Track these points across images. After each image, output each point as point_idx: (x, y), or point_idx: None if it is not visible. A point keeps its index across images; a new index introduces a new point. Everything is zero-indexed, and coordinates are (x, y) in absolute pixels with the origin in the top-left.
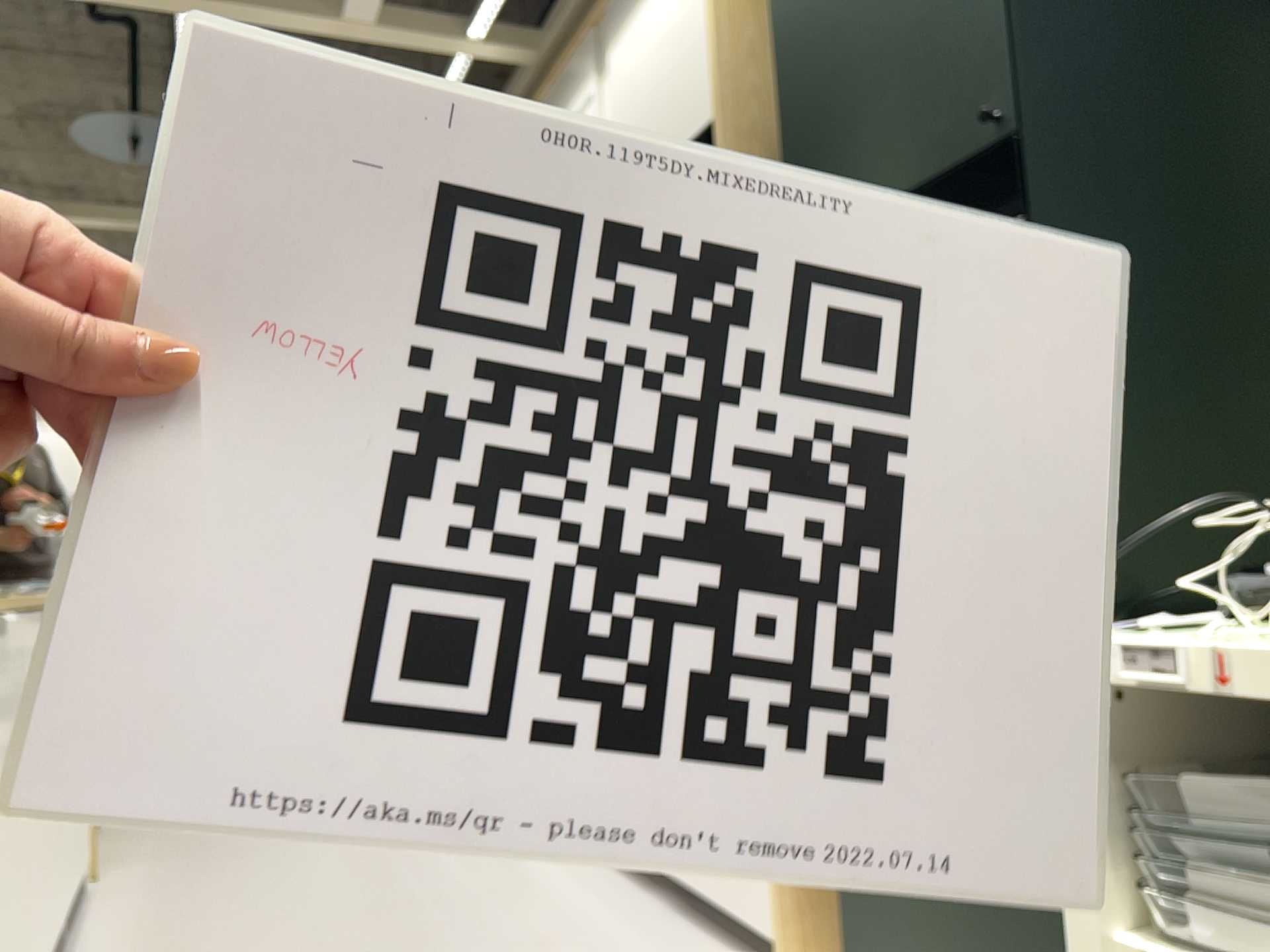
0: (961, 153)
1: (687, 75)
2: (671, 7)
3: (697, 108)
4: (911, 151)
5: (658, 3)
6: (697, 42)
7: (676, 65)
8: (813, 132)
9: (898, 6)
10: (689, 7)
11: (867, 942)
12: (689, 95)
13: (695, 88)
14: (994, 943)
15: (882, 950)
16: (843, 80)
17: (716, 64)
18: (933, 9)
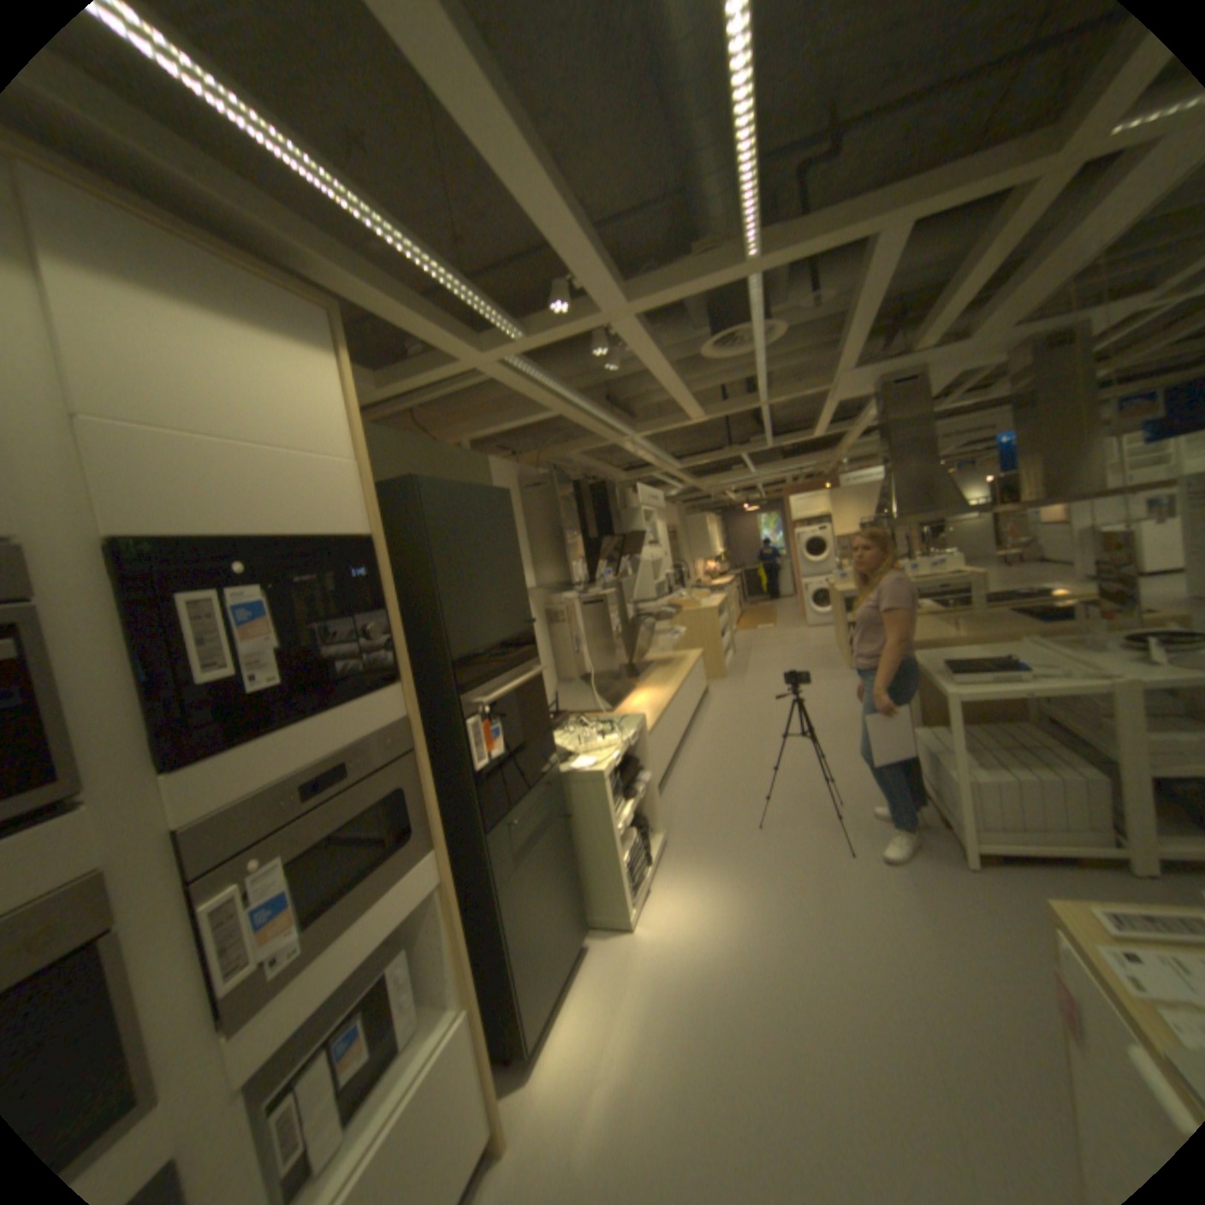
0: (517, 630)
1: (315, 470)
2: (278, 382)
3: (335, 511)
4: (502, 622)
5: (245, 349)
6: (331, 453)
7: (292, 446)
8: (455, 591)
9: (490, 558)
10: (314, 411)
11: (527, 1018)
12: (320, 491)
13: (331, 492)
14: (557, 926)
15: (533, 1008)
16: (470, 574)
17: (366, 494)
18: (503, 570)
